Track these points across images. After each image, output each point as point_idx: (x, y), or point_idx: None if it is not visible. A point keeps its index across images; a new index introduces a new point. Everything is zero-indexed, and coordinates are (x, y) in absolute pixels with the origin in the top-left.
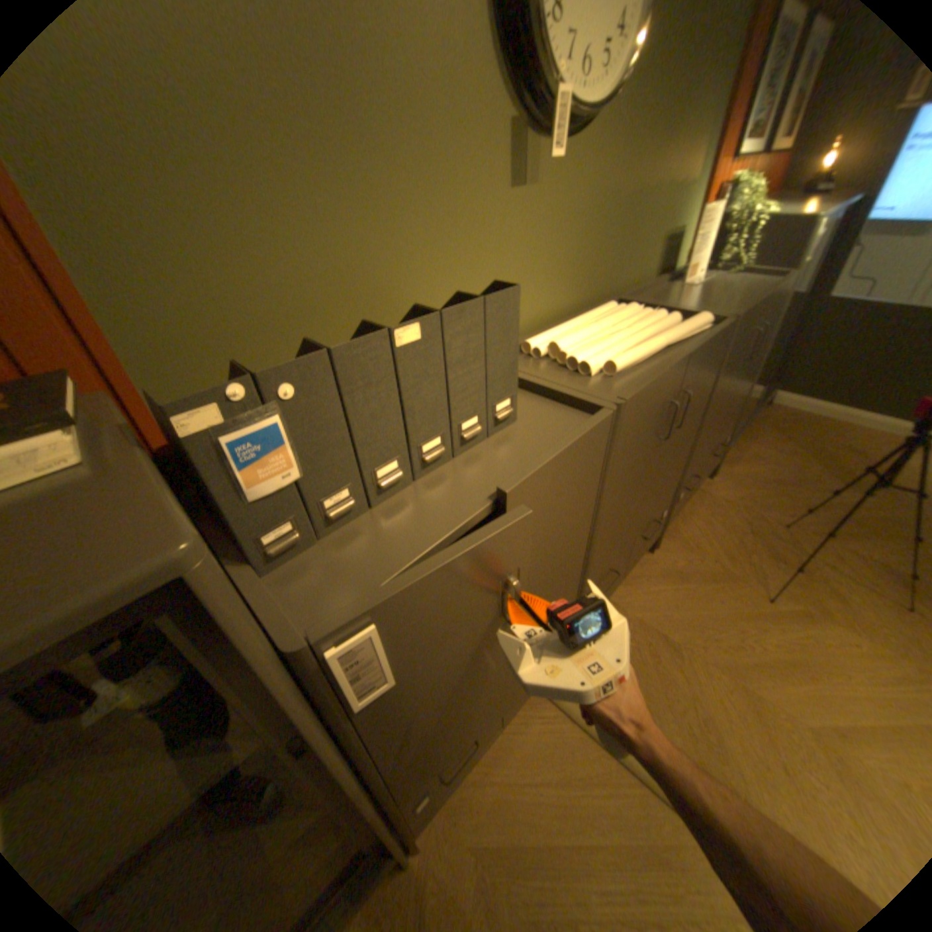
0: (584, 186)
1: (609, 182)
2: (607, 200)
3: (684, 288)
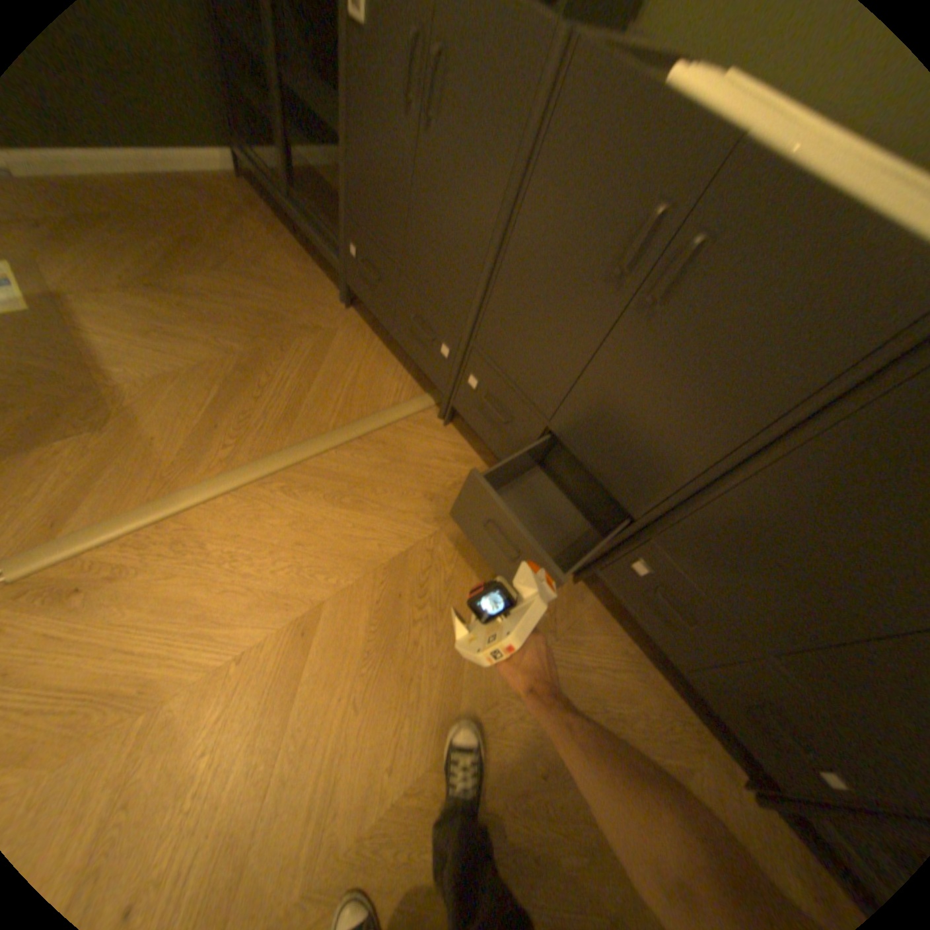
0: None
1: None
2: None
3: None
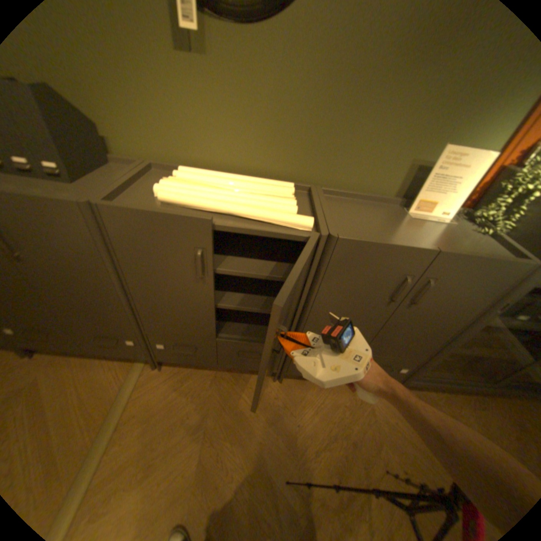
0: (269, 73)
1: (309, 80)
2: (306, 96)
3: (401, 214)
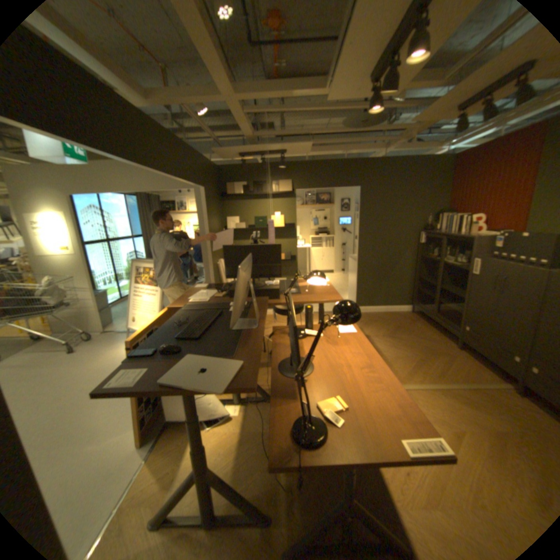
0: None
1: None
2: None
3: None
